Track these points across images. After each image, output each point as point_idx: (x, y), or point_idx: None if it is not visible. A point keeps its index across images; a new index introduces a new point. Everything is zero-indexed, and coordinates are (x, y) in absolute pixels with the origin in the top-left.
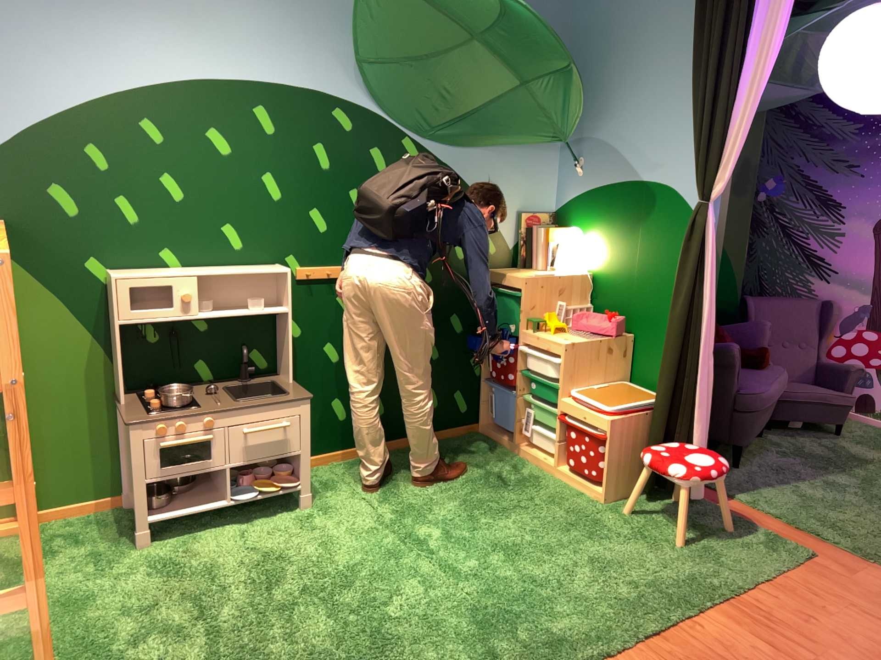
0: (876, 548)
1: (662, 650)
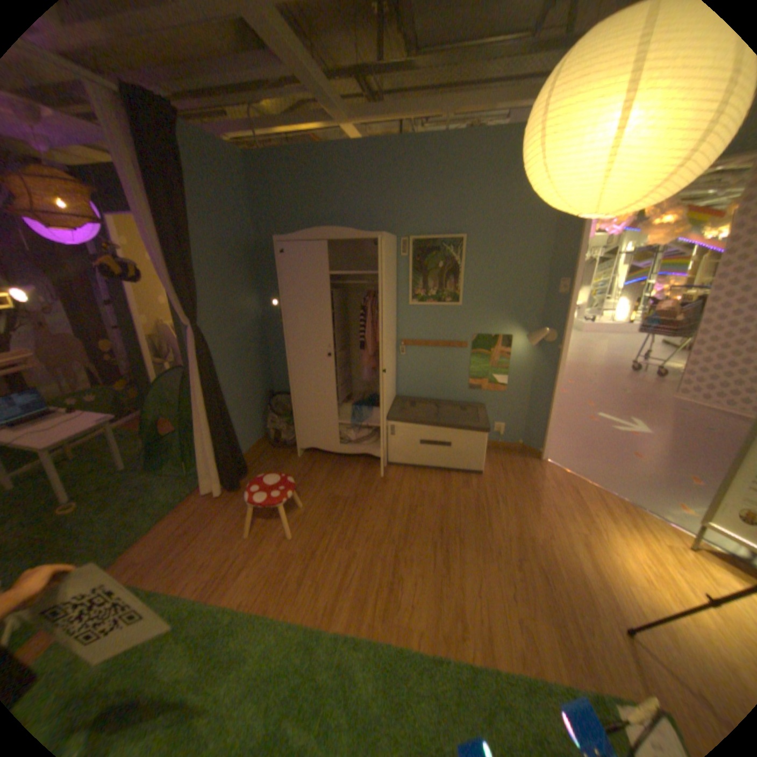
0: (104, 553)
1: (282, 602)
